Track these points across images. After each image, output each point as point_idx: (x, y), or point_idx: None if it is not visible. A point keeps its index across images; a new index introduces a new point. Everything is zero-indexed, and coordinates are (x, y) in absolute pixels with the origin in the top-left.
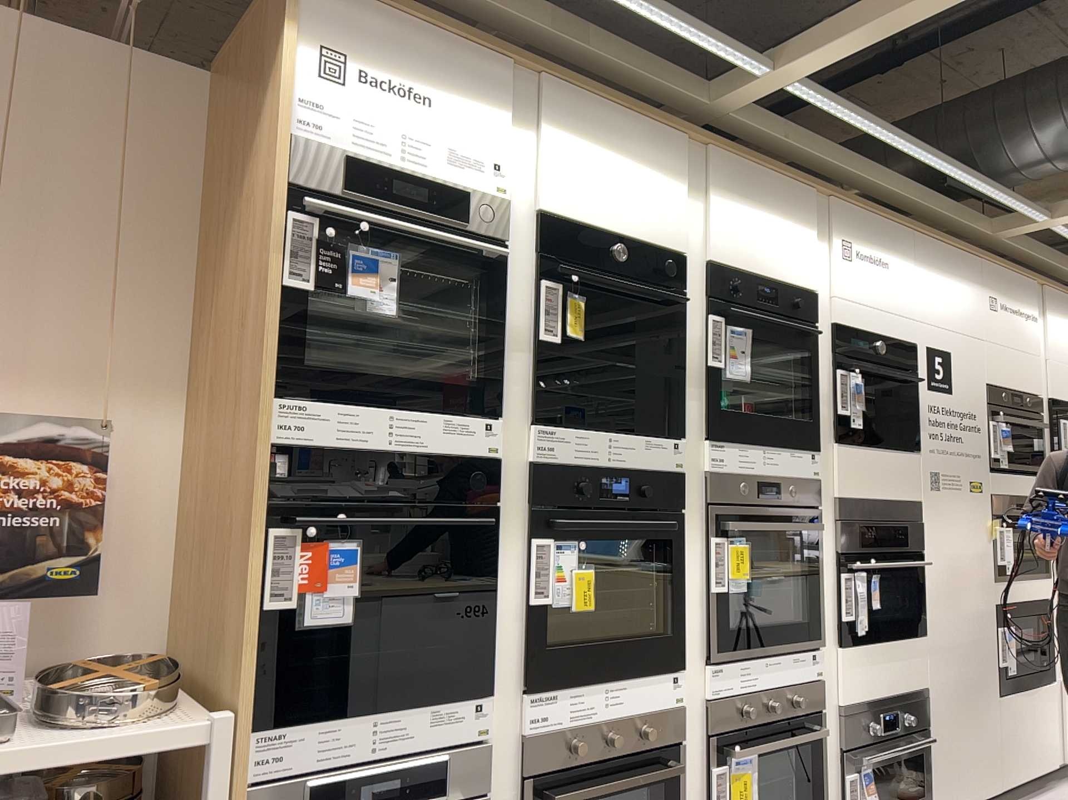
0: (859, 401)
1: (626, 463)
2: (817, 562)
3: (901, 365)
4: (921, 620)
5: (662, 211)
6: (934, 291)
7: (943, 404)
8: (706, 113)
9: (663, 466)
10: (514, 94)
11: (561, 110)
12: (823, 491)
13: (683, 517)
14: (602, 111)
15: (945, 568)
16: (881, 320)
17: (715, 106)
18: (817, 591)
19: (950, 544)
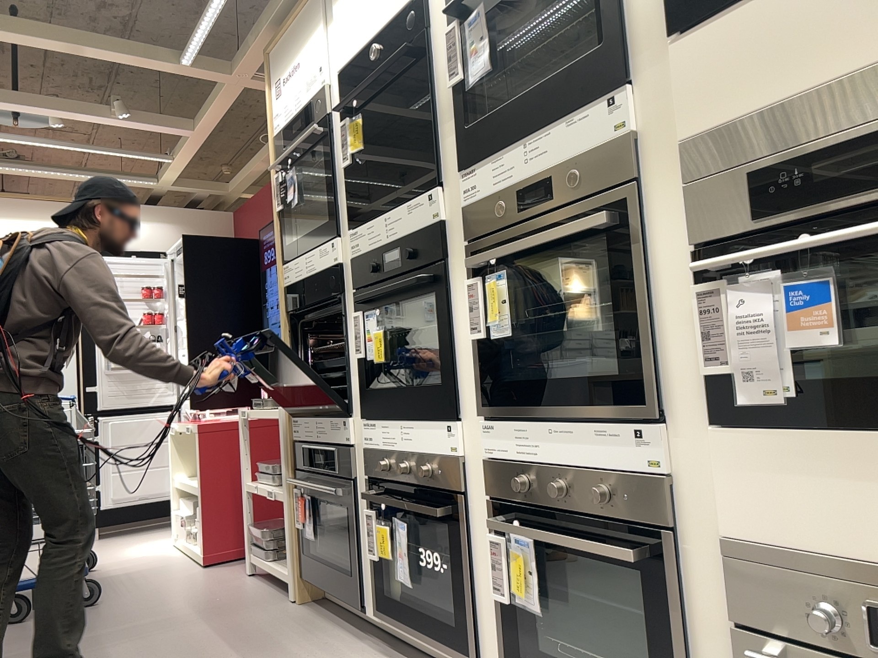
0: None
1: (395, 233)
2: (632, 276)
3: None
4: None
5: None
6: None
7: None
8: None
9: (421, 222)
10: (323, 8)
11: None
12: (655, 144)
13: (441, 265)
14: None
15: None
16: None
17: None
18: (636, 324)
19: None
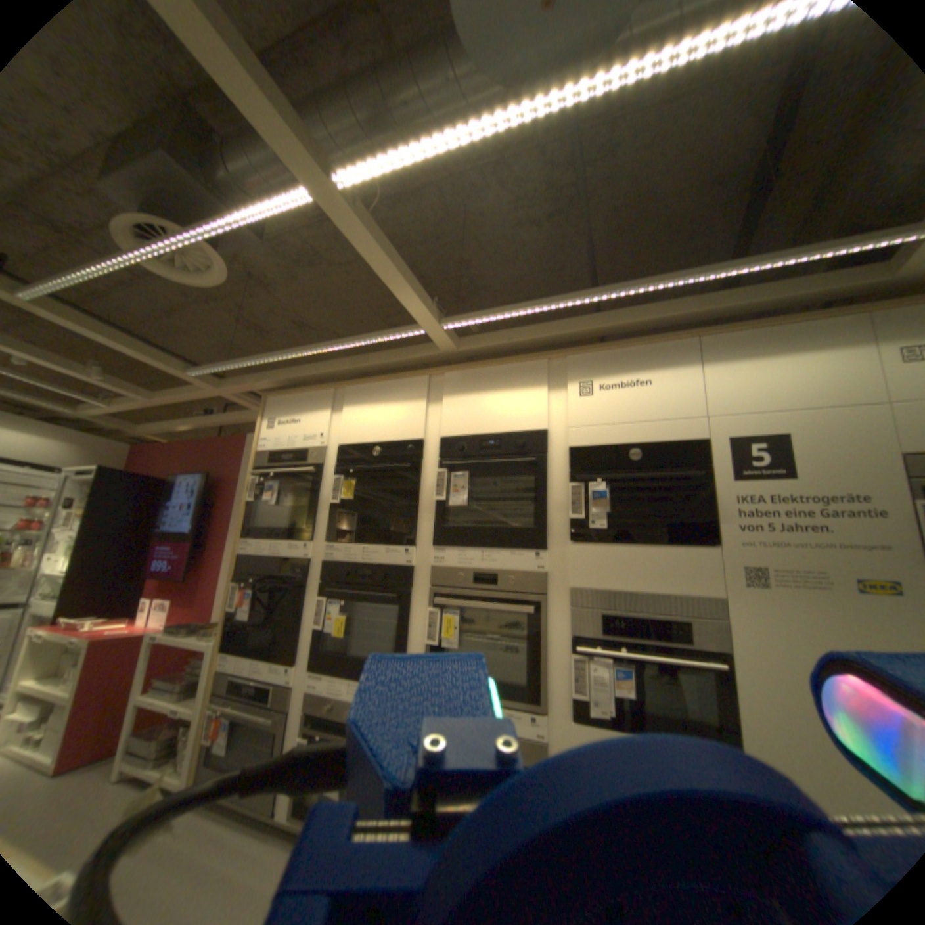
0: (597, 504)
1: (372, 560)
2: (539, 639)
3: (683, 461)
4: (730, 734)
5: (405, 421)
6: (749, 376)
7: (775, 490)
8: (445, 354)
9: (396, 562)
10: (333, 401)
11: (351, 398)
12: (556, 581)
13: (408, 592)
14: (373, 387)
15: (793, 682)
16: (641, 428)
17: (441, 350)
18: (538, 663)
19: (807, 654)
